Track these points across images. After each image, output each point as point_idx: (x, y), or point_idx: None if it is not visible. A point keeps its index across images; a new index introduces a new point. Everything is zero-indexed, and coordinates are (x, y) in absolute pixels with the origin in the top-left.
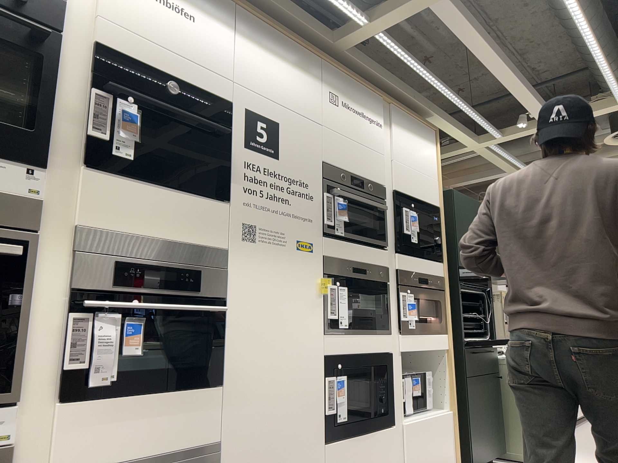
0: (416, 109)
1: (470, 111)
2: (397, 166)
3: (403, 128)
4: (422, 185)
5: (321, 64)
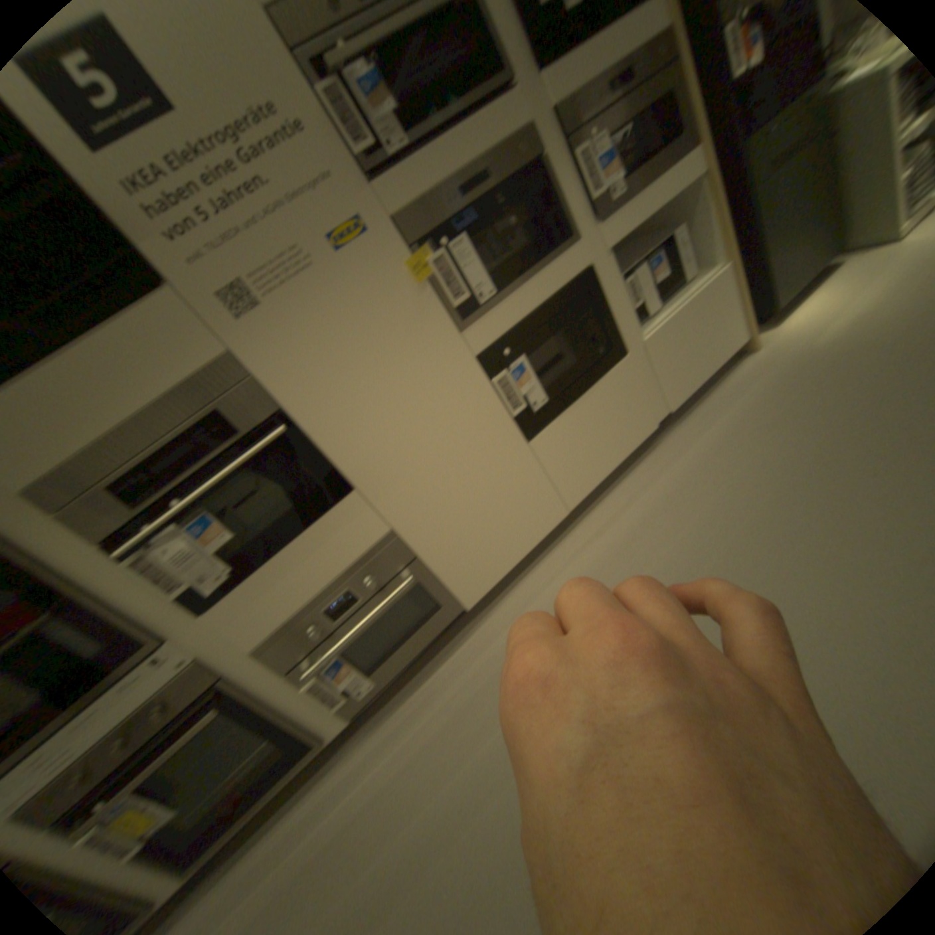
0: None
1: None
2: None
3: None
4: None
5: None
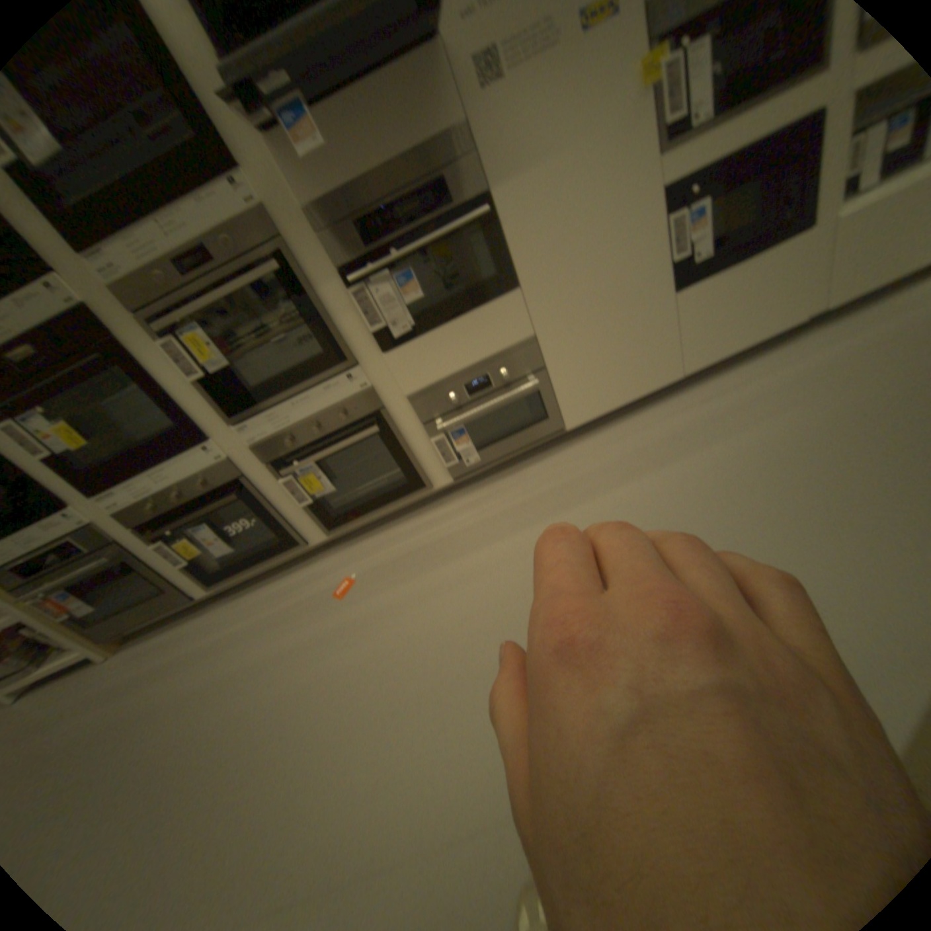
0: None
1: None
2: None
3: None
4: None
5: None
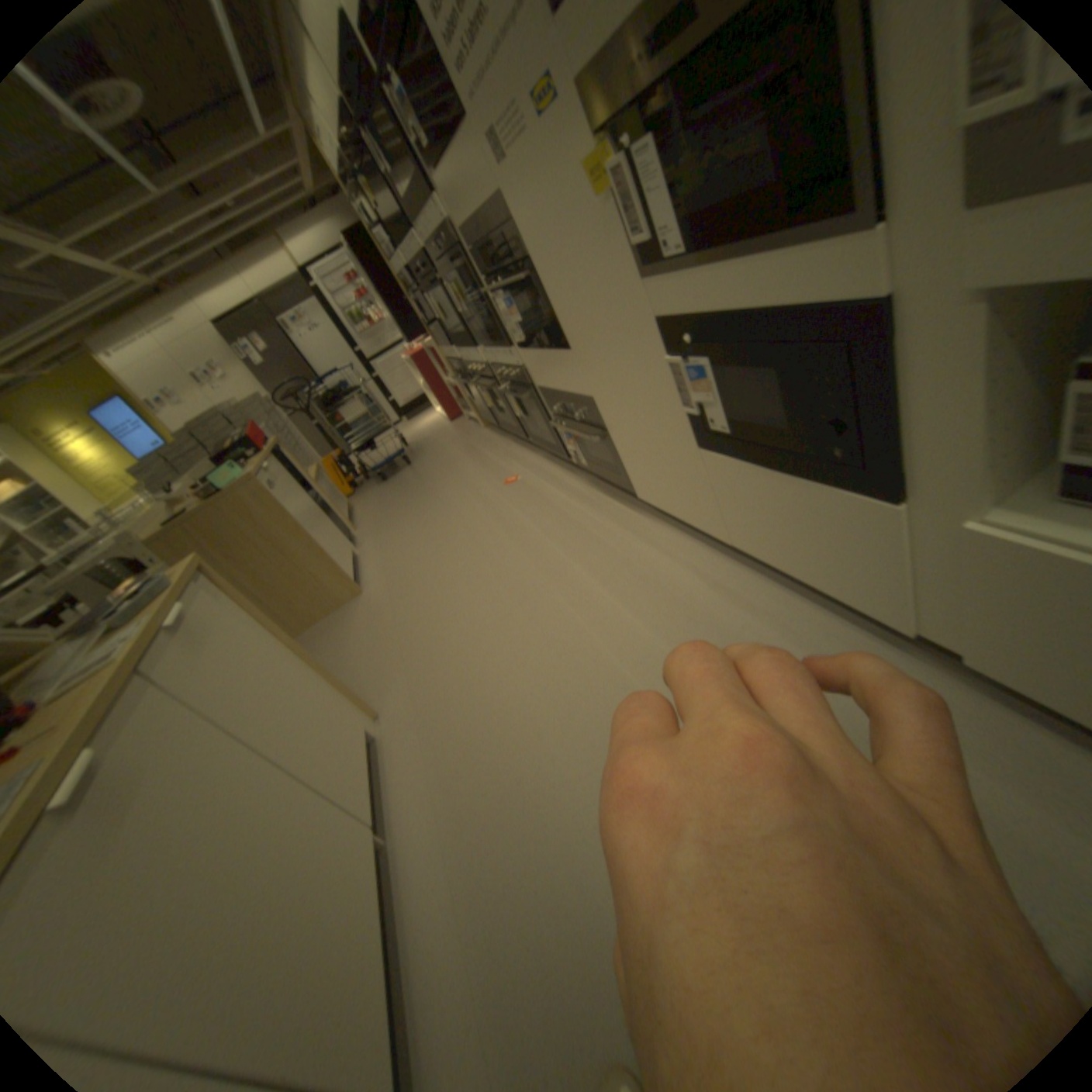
0: None
1: None
2: None
3: None
4: None
5: None
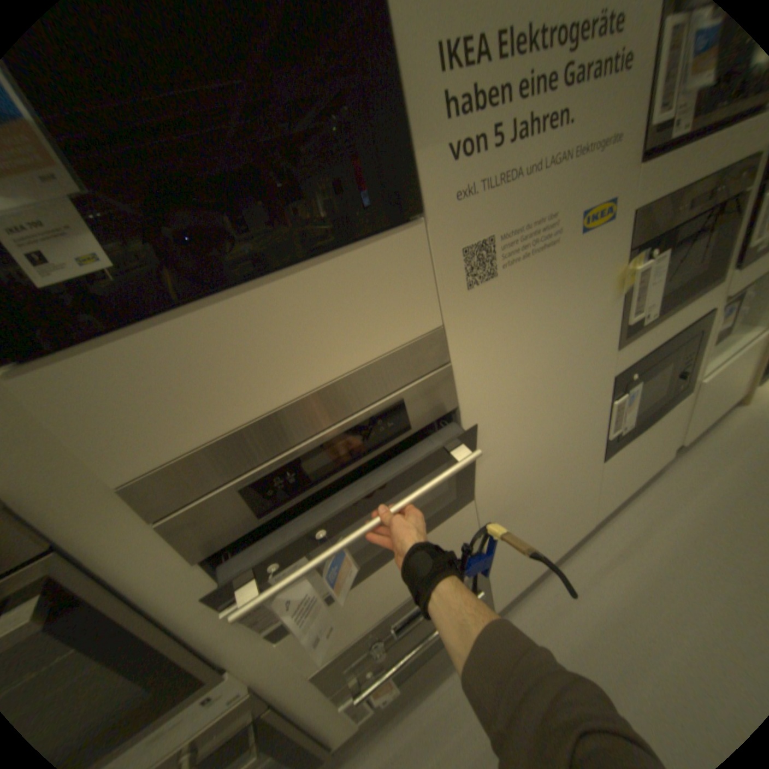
0: None
1: None
2: None
3: None
4: None
5: None
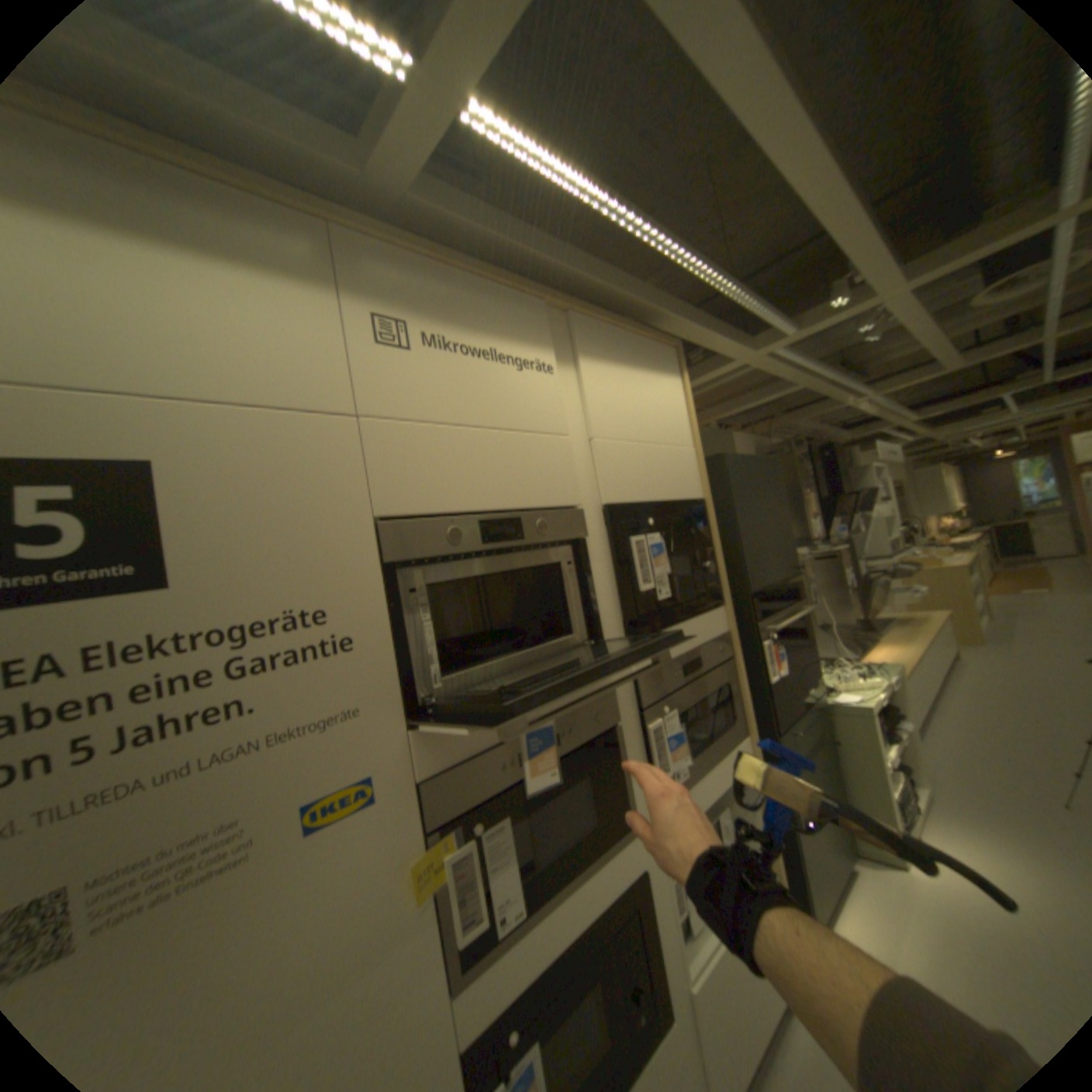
0: (632, 310)
1: (743, 290)
2: (605, 449)
3: (607, 359)
4: (664, 467)
5: (327, 233)
